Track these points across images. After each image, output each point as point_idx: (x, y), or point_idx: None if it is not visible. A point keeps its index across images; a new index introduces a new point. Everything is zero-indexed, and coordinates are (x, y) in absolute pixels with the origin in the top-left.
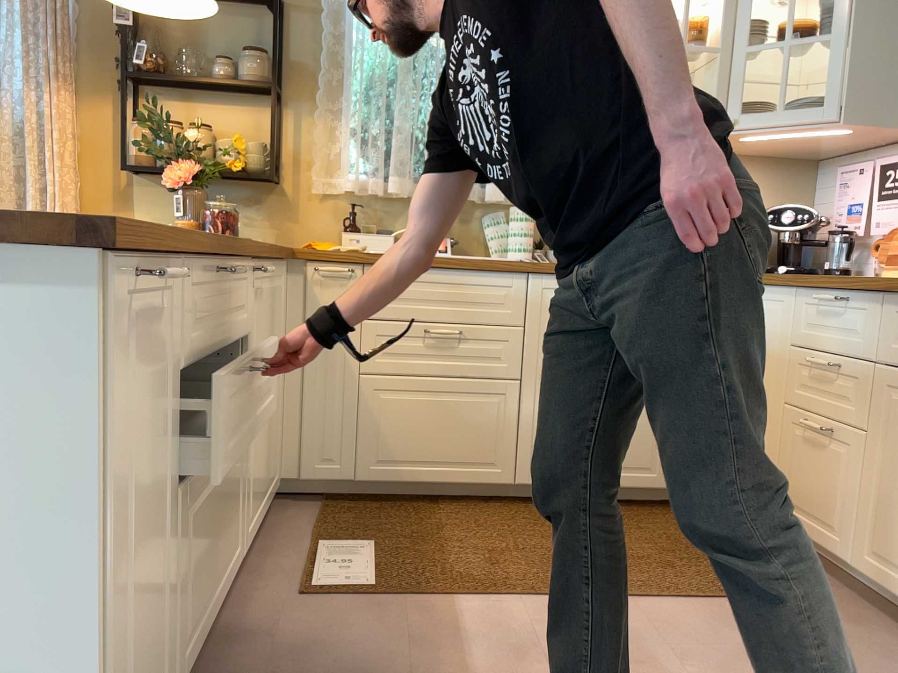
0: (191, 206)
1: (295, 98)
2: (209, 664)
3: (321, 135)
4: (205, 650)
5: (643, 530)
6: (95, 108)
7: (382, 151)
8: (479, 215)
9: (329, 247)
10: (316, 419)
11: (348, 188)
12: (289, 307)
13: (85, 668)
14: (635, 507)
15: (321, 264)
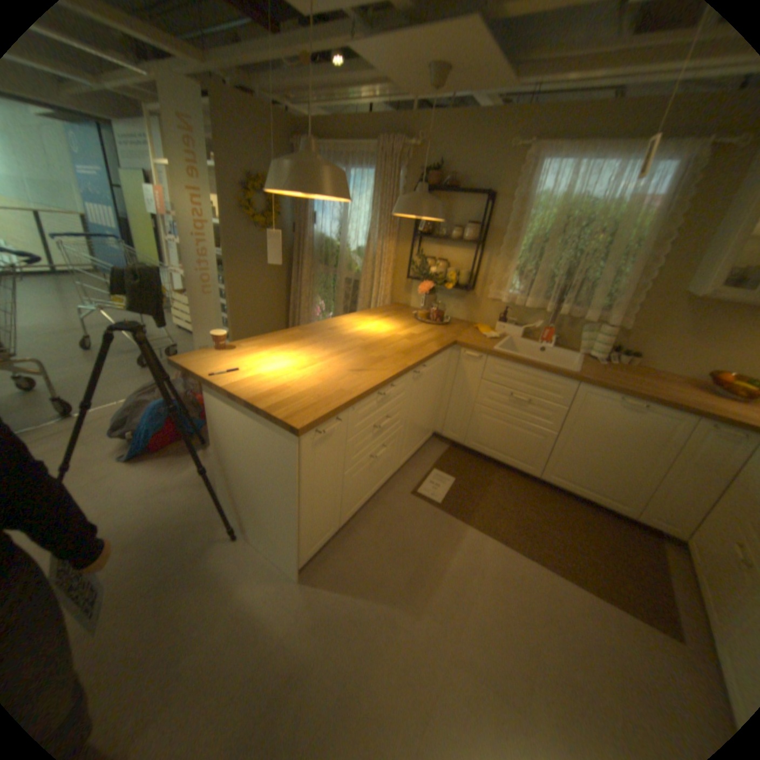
0: (426, 303)
1: (489, 247)
2: (367, 510)
3: (498, 269)
4: (370, 503)
5: (602, 536)
6: (401, 246)
7: (528, 282)
8: (580, 324)
9: (485, 331)
10: (452, 415)
11: (503, 301)
12: (451, 365)
13: (298, 530)
14: (611, 518)
15: (468, 350)
